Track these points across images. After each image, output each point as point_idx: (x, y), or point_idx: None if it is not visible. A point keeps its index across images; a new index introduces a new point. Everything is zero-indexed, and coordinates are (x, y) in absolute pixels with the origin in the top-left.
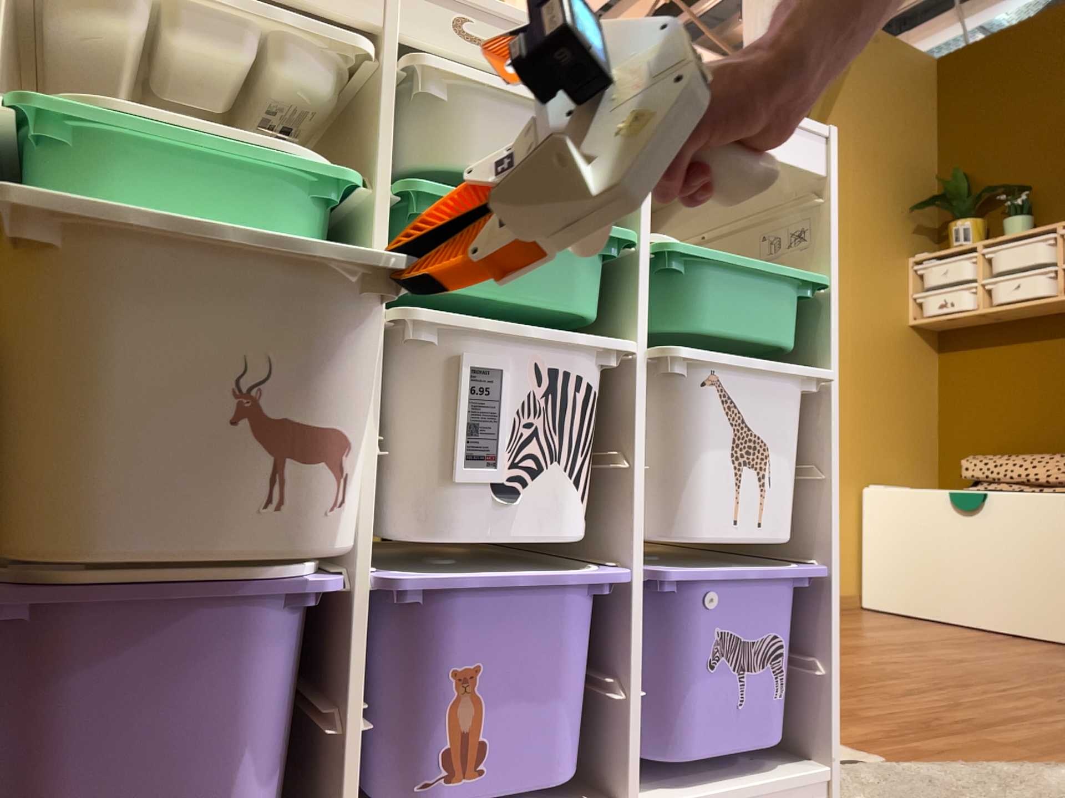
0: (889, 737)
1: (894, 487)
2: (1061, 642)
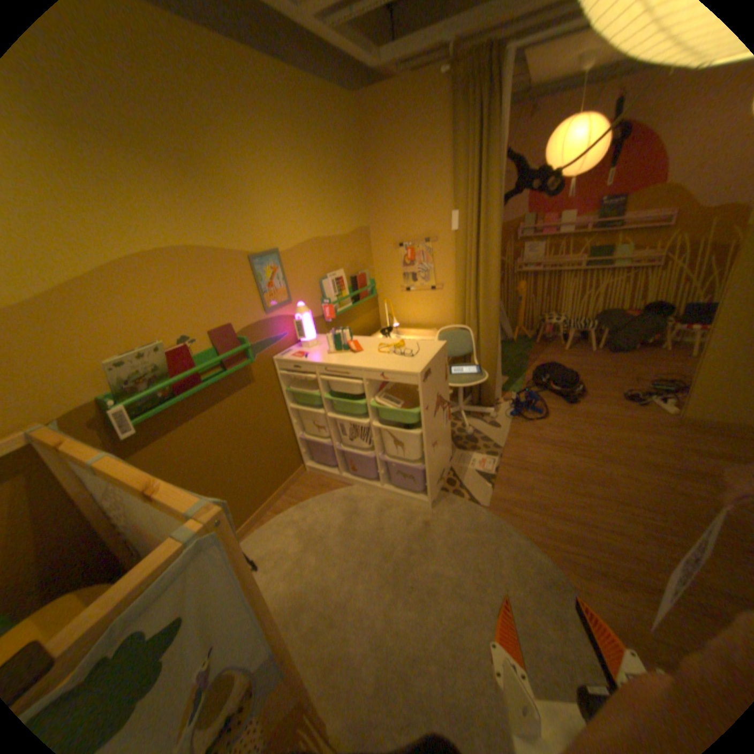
0: (511, 506)
1: None
2: None
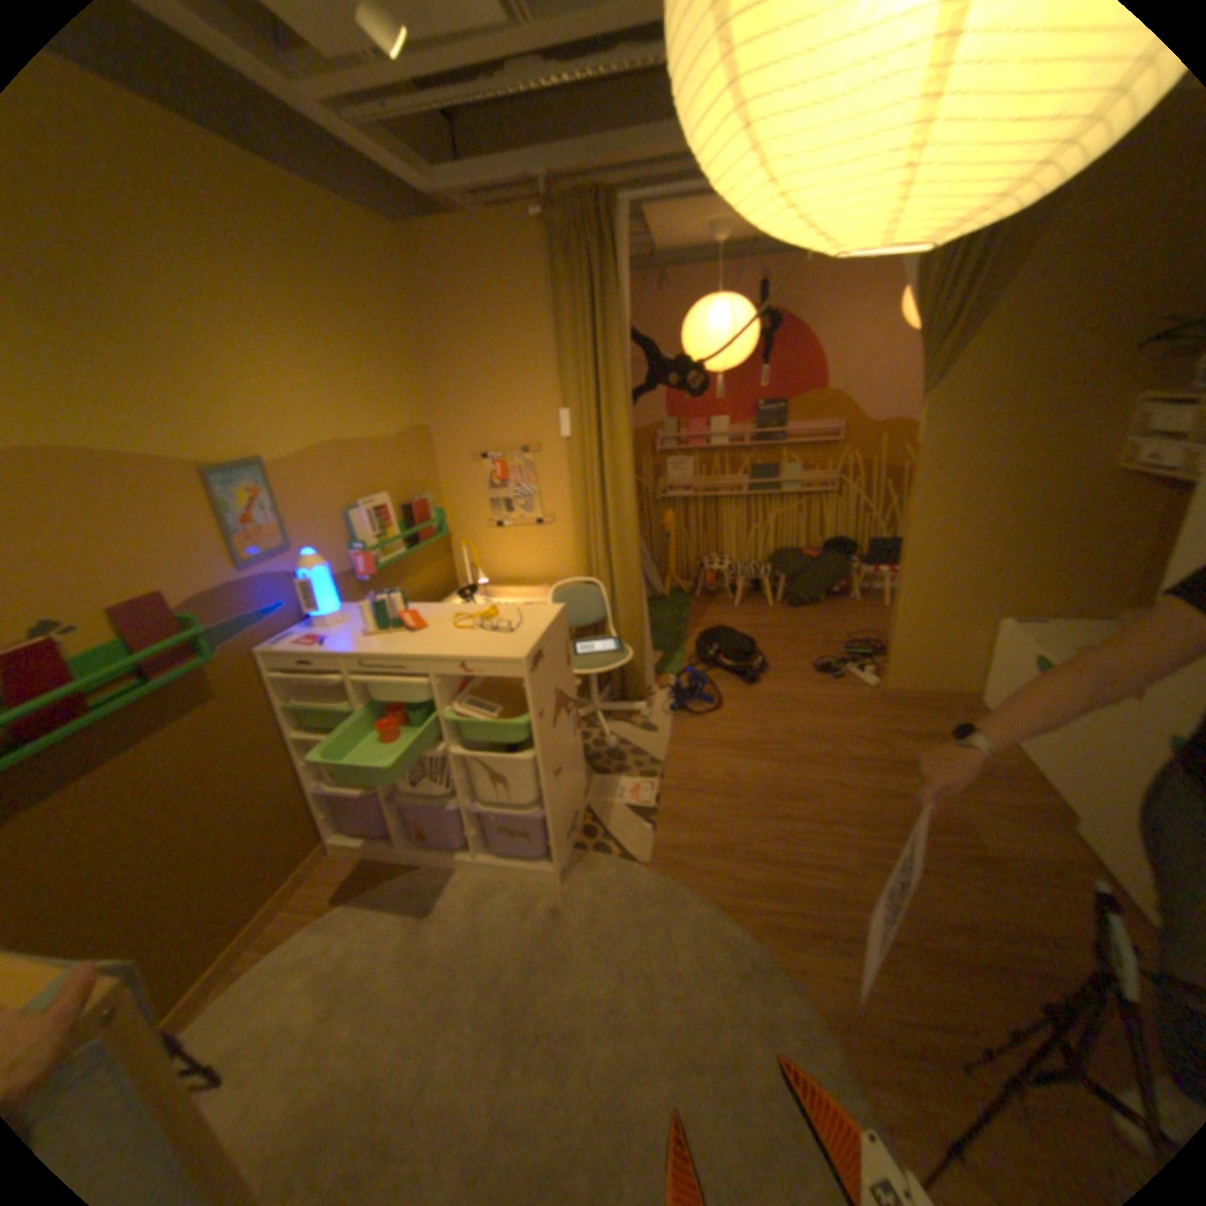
0: (683, 854)
1: (1051, 622)
2: (1068, 808)
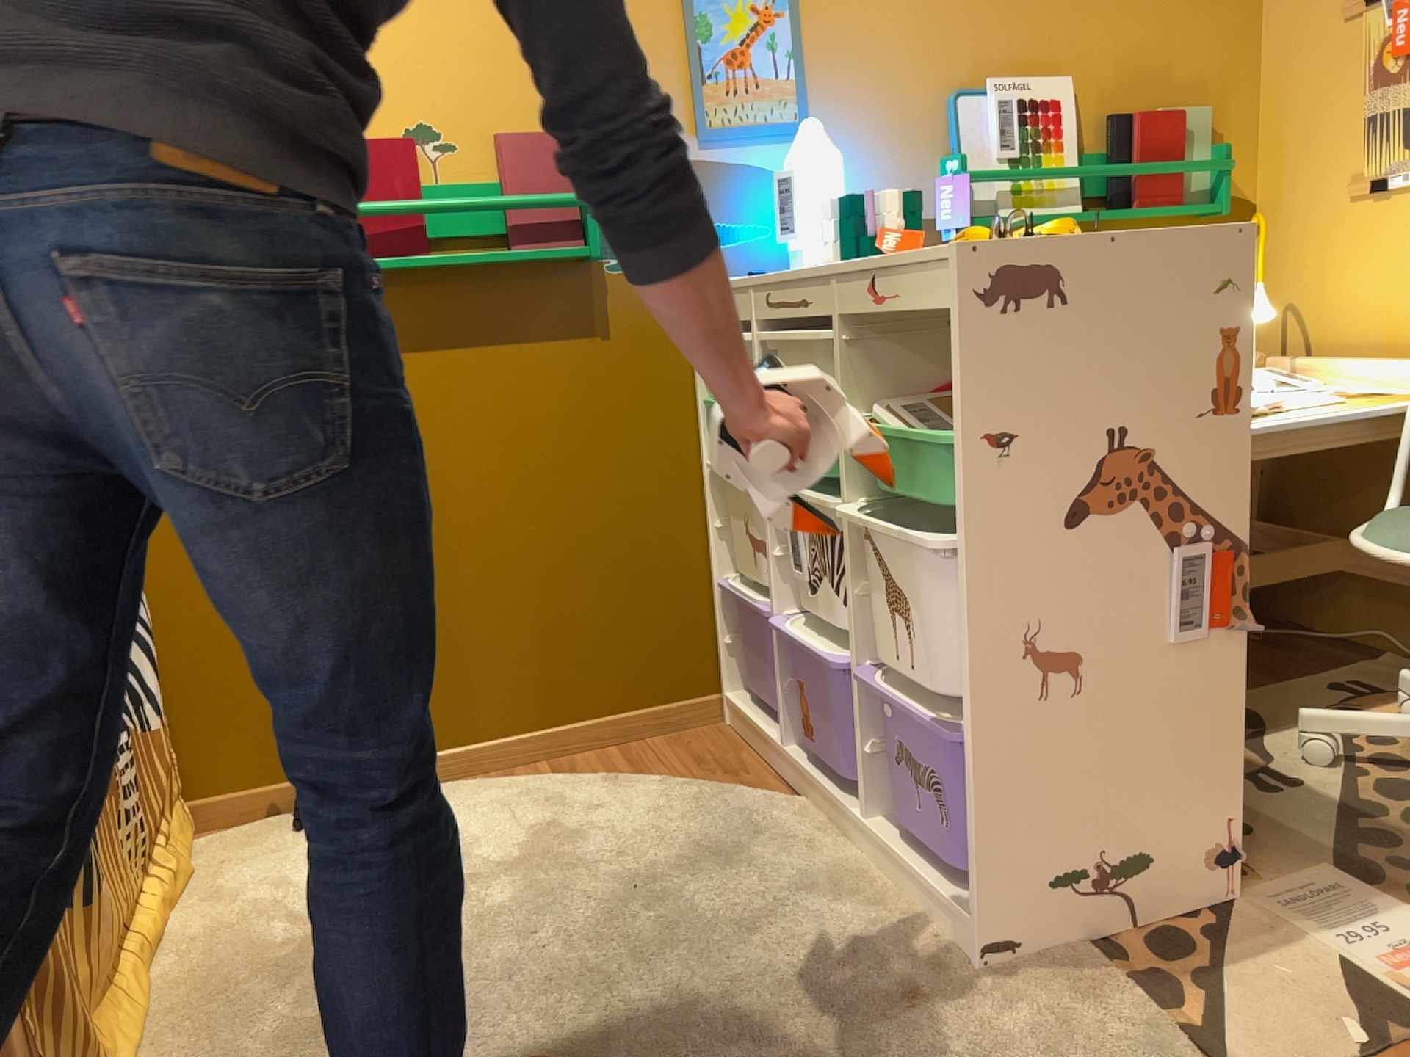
0: None
1: None
2: None
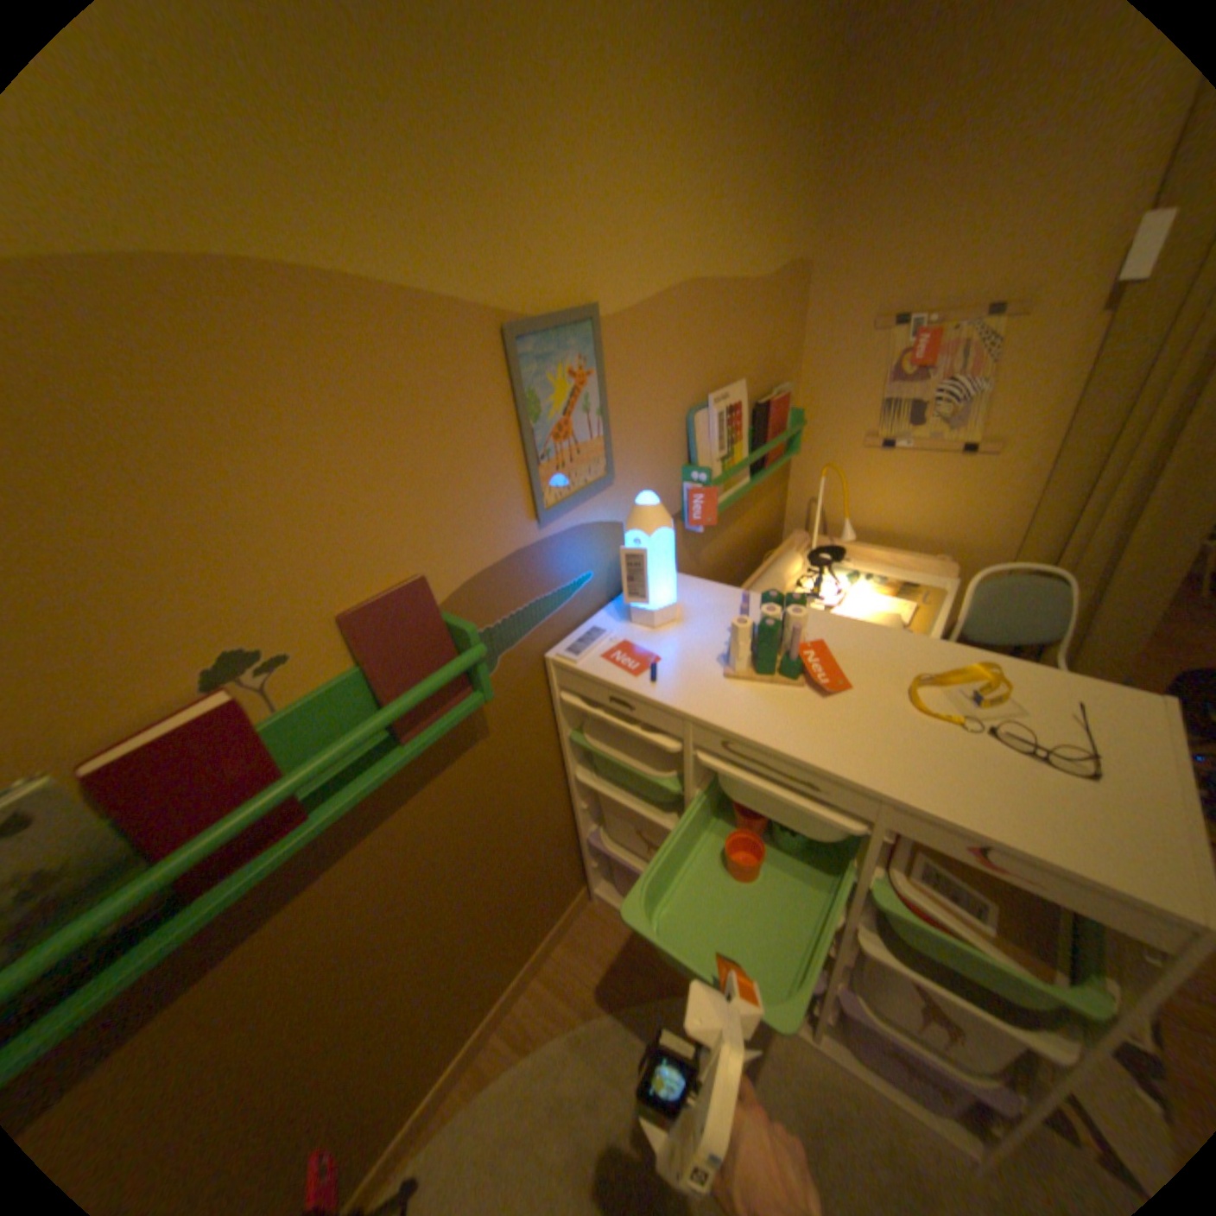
0: None
1: None
2: None
